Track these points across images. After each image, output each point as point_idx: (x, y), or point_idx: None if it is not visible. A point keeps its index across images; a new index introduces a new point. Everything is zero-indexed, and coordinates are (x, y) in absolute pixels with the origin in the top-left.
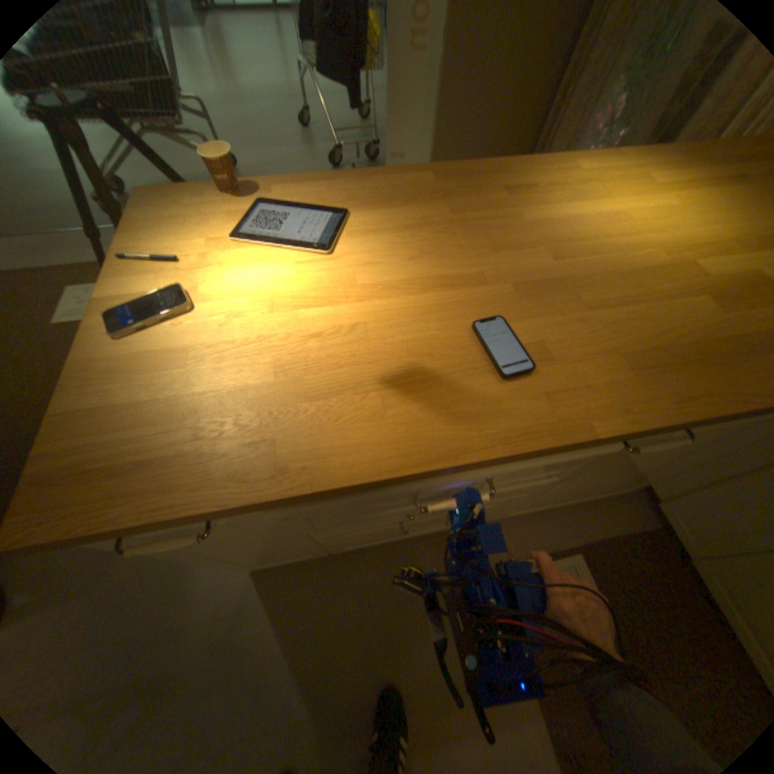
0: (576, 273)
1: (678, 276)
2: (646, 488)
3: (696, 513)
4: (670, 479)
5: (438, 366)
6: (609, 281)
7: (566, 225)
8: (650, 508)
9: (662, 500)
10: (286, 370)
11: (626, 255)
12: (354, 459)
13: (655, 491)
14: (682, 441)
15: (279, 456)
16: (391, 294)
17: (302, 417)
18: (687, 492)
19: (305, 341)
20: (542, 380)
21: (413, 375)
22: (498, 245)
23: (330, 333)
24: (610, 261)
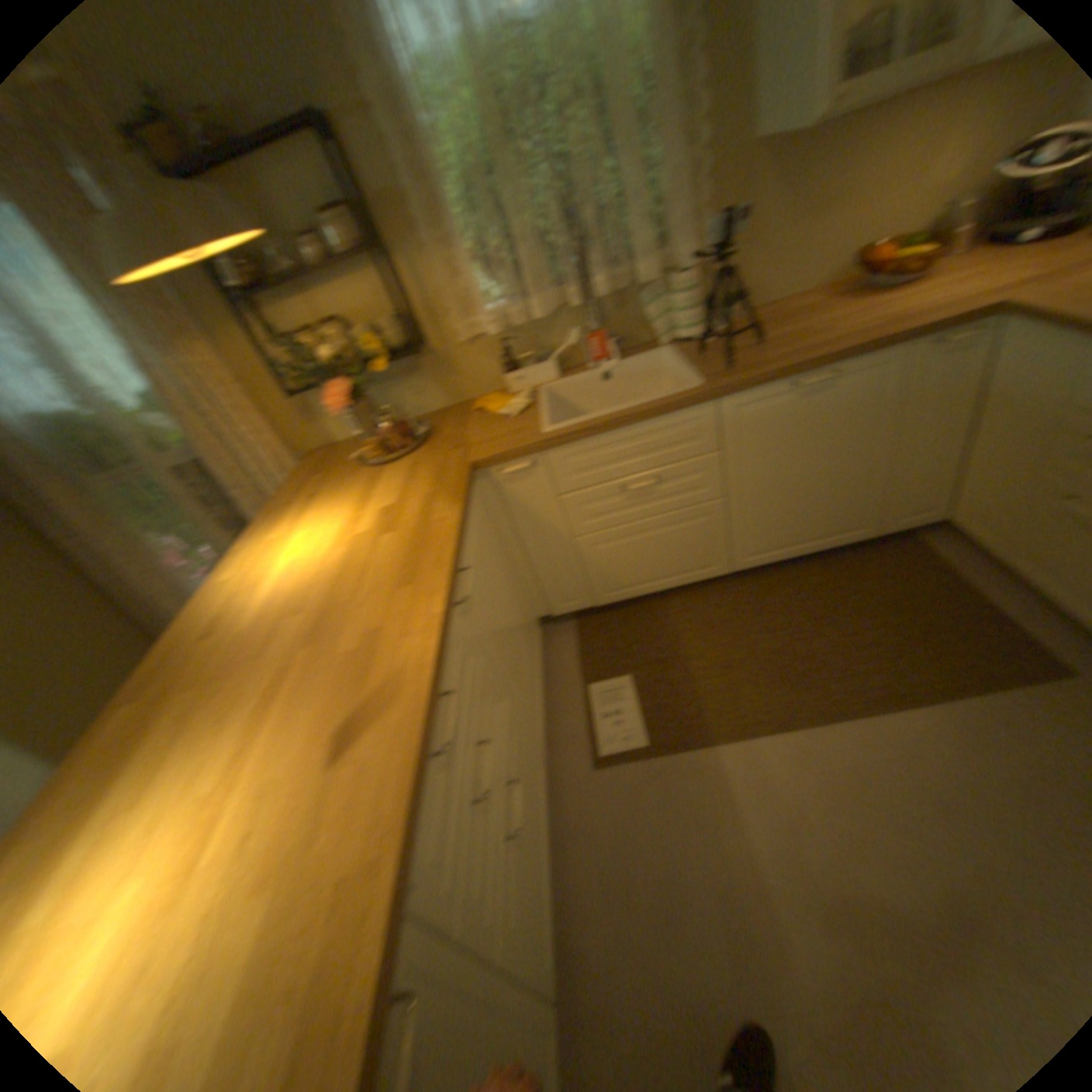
0: (314, 608)
1: (354, 551)
2: (534, 624)
3: (554, 596)
4: (527, 605)
5: (336, 718)
6: (333, 588)
7: (267, 607)
8: (555, 627)
9: (546, 616)
10: (258, 884)
11: (320, 574)
12: (383, 795)
13: (538, 619)
14: (471, 581)
15: (350, 877)
16: (238, 761)
17: (321, 855)
18: (538, 597)
19: (235, 862)
20: (384, 643)
21: (333, 740)
22: (250, 659)
23: (243, 830)
24: (318, 585)
